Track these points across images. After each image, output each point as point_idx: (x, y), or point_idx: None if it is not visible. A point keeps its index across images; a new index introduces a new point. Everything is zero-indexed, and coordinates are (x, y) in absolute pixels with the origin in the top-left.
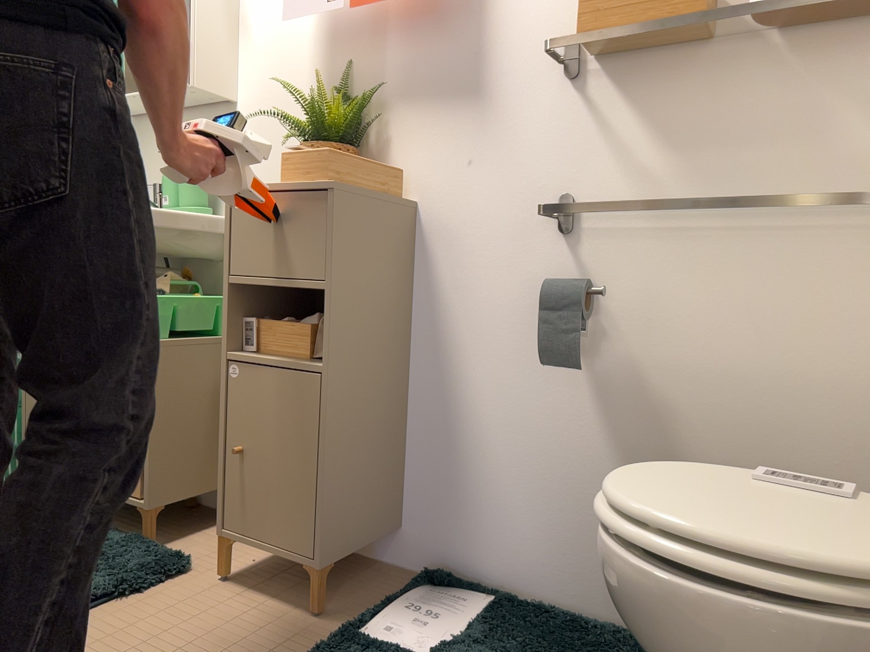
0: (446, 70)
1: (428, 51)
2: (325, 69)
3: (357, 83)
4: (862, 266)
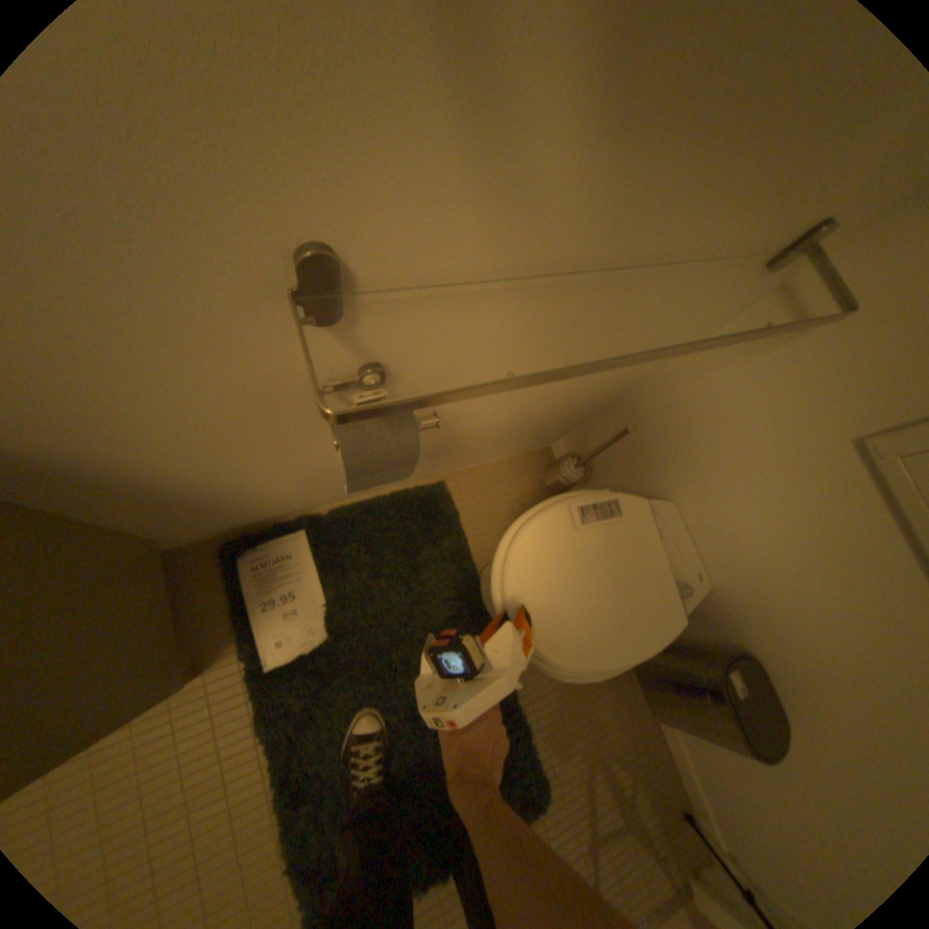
0: None
1: None
2: None
3: None
4: (697, 294)
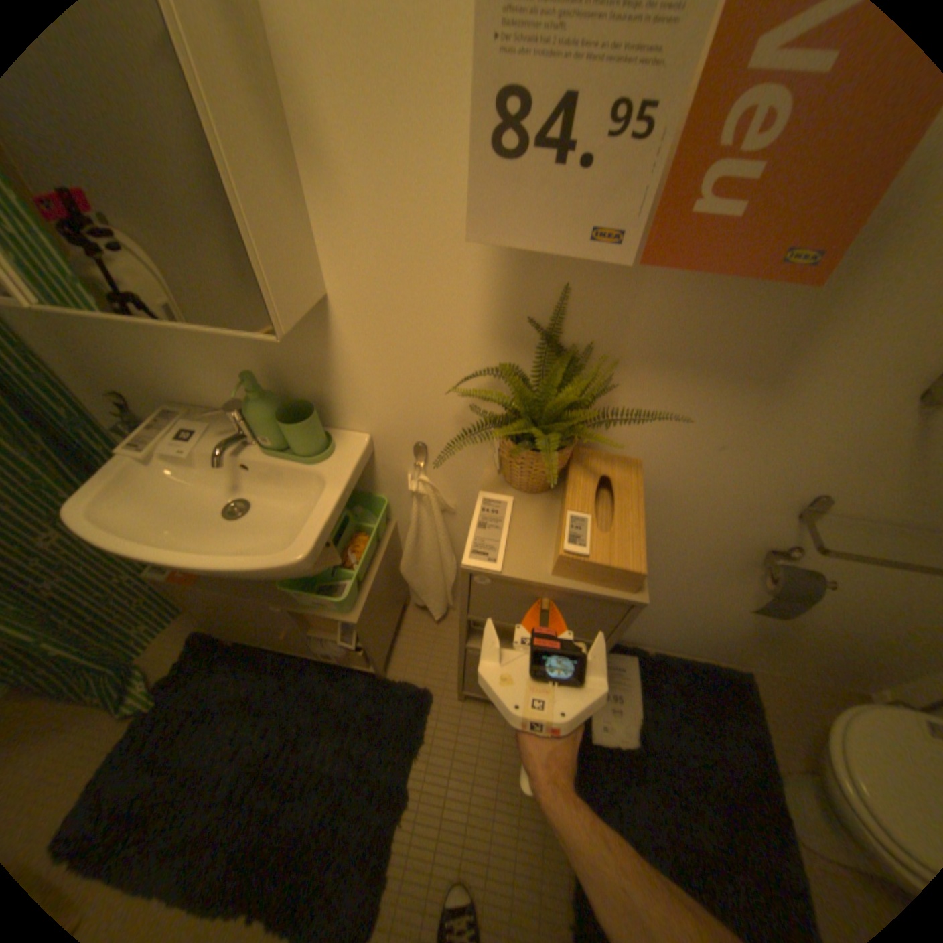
0: (743, 340)
1: (723, 306)
2: (513, 283)
3: (575, 320)
4: None
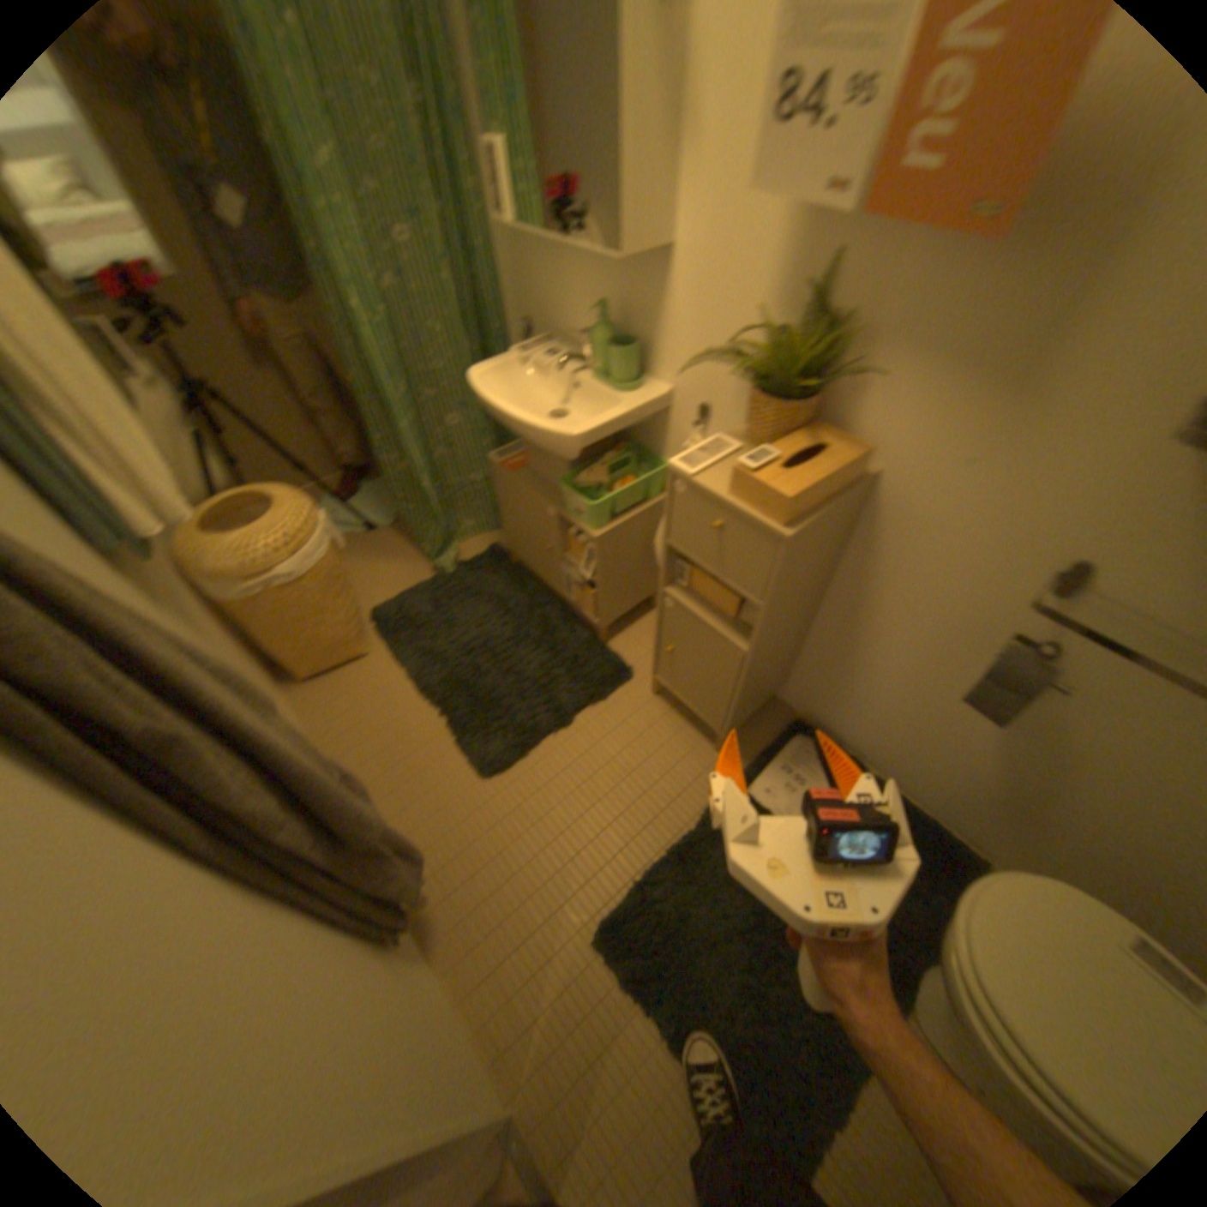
0: (997, 324)
1: (978, 281)
2: (806, 243)
3: (849, 286)
4: None
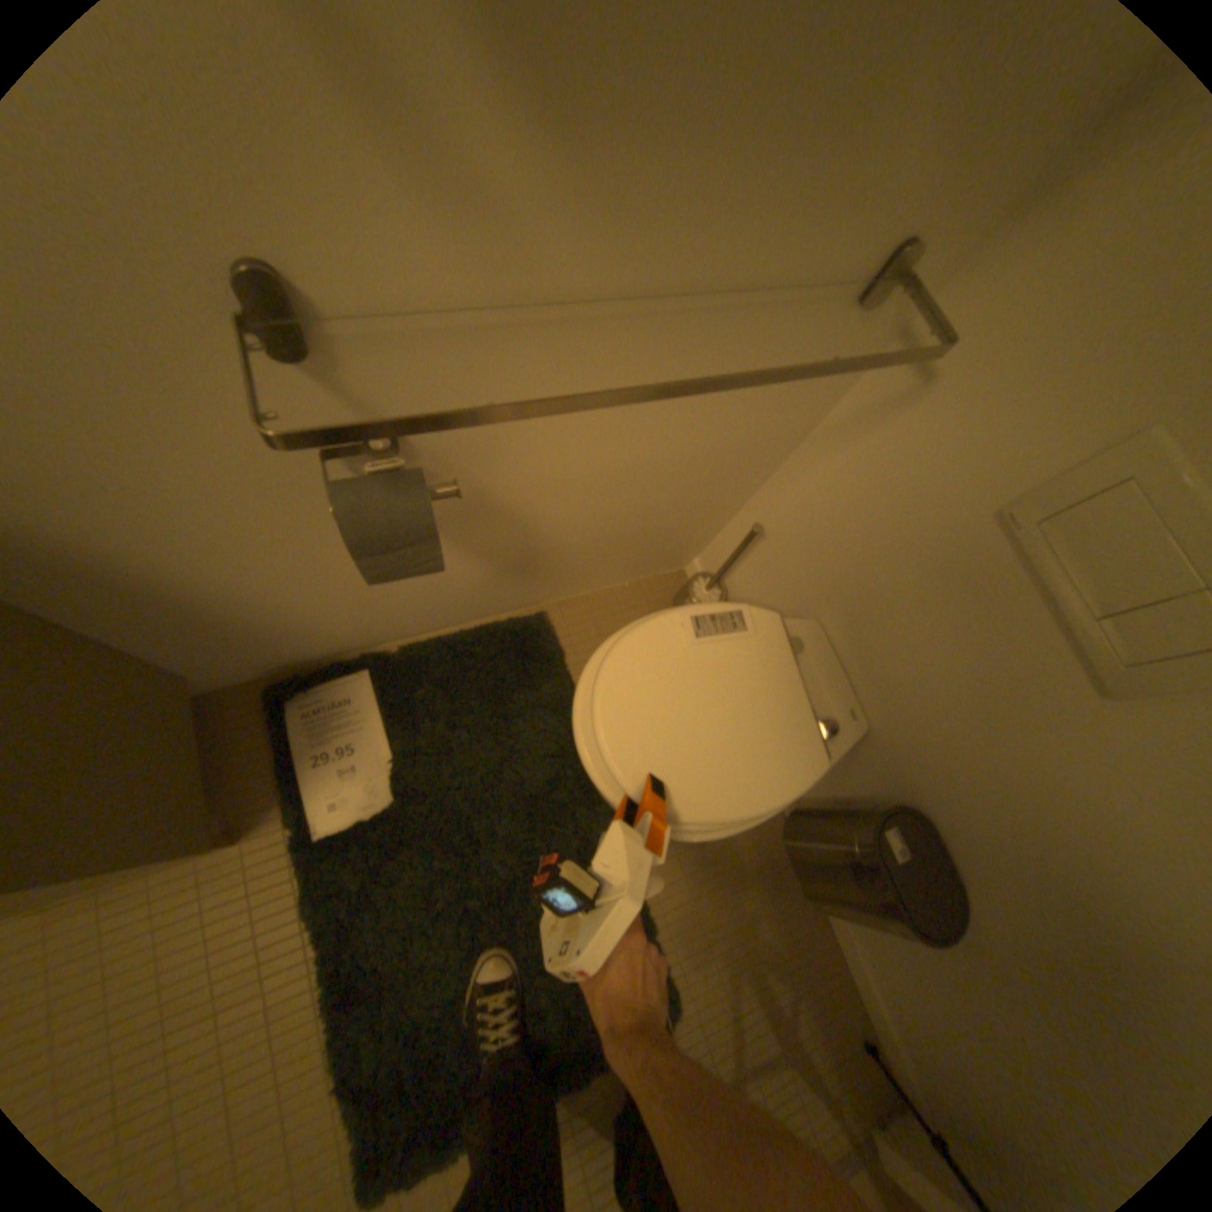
0: None
1: None
2: None
3: None
4: (782, 344)
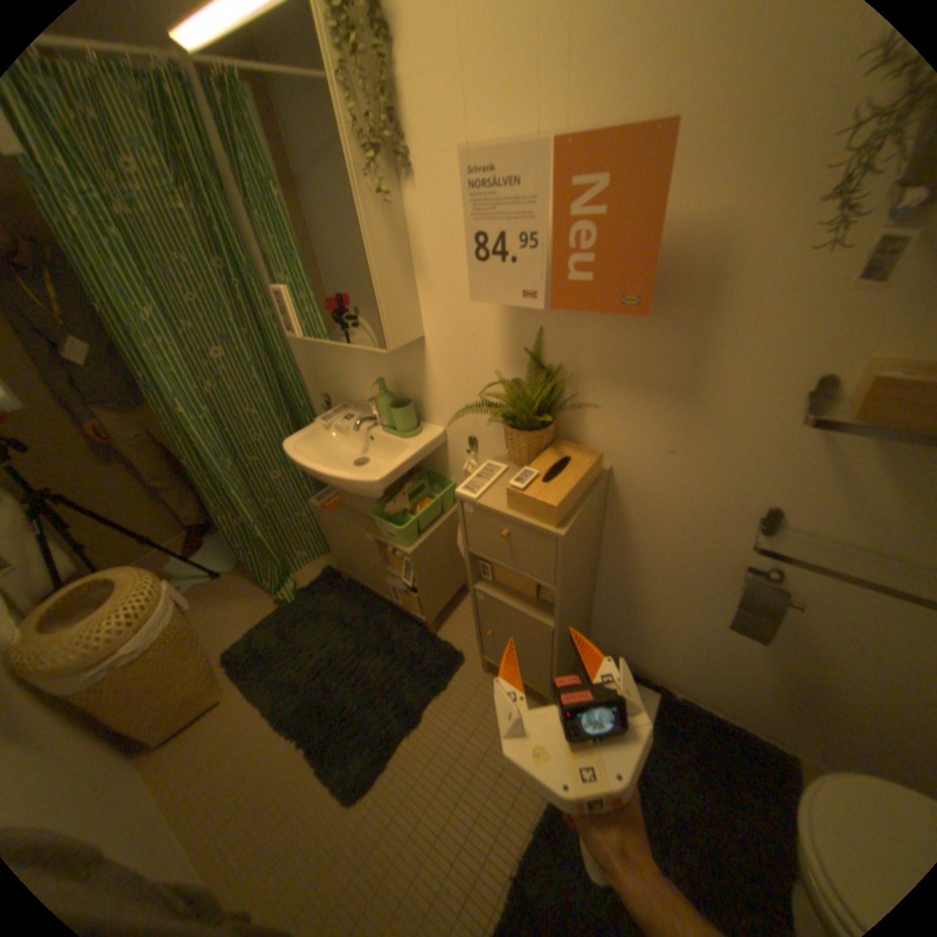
0: (657, 363)
1: (635, 339)
2: (514, 328)
3: (551, 351)
4: None
